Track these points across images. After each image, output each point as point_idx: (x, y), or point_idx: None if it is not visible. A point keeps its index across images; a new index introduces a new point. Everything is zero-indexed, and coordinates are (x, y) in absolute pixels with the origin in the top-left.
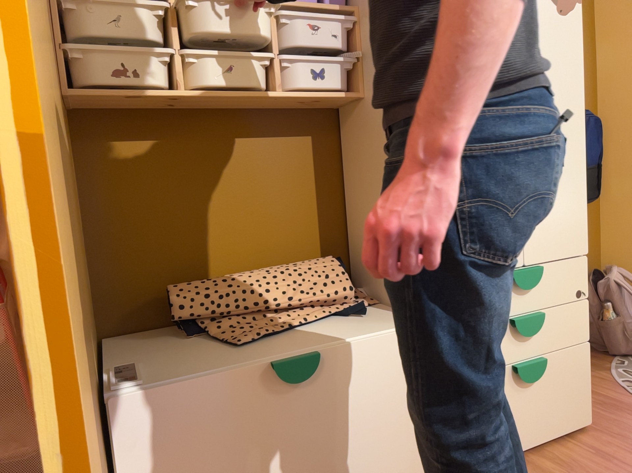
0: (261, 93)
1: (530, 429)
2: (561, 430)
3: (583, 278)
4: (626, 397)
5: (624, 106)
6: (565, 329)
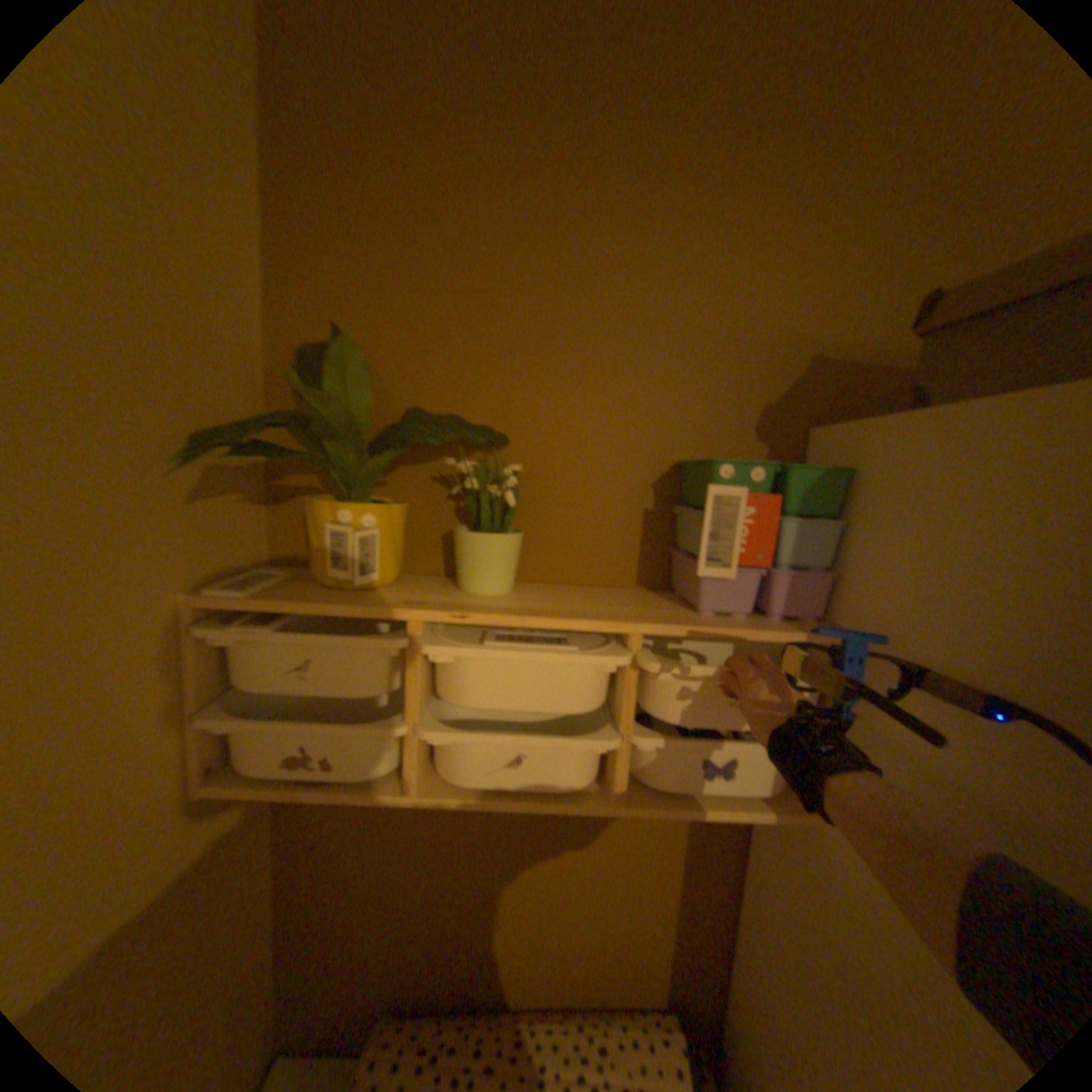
0: (576, 808)
1: None
2: None
3: None
4: None
5: None
6: None
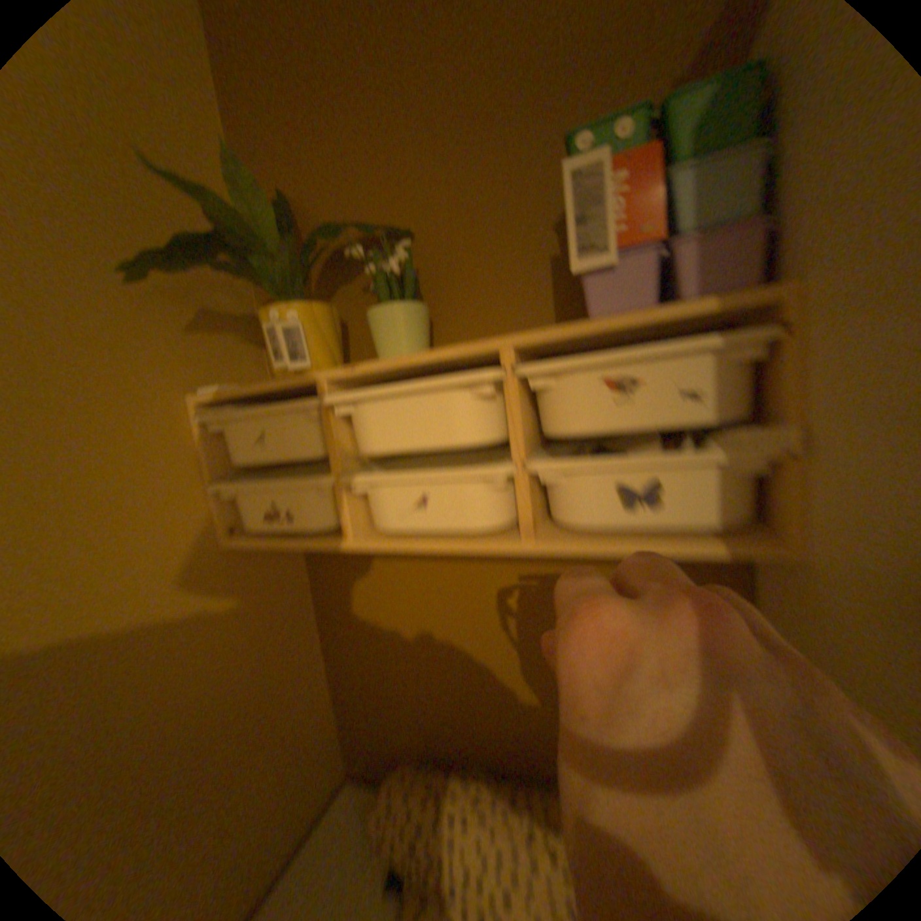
0: (483, 548)
1: None
2: None
3: None
4: None
5: None
6: None
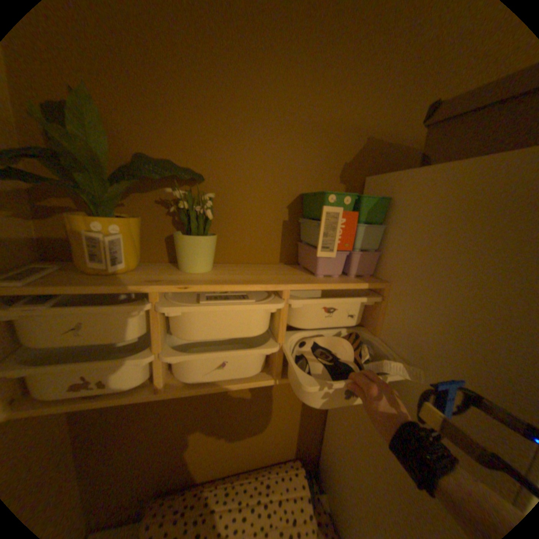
0: (255, 383)
1: None
2: None
3: None
4: None
5: None
6: None
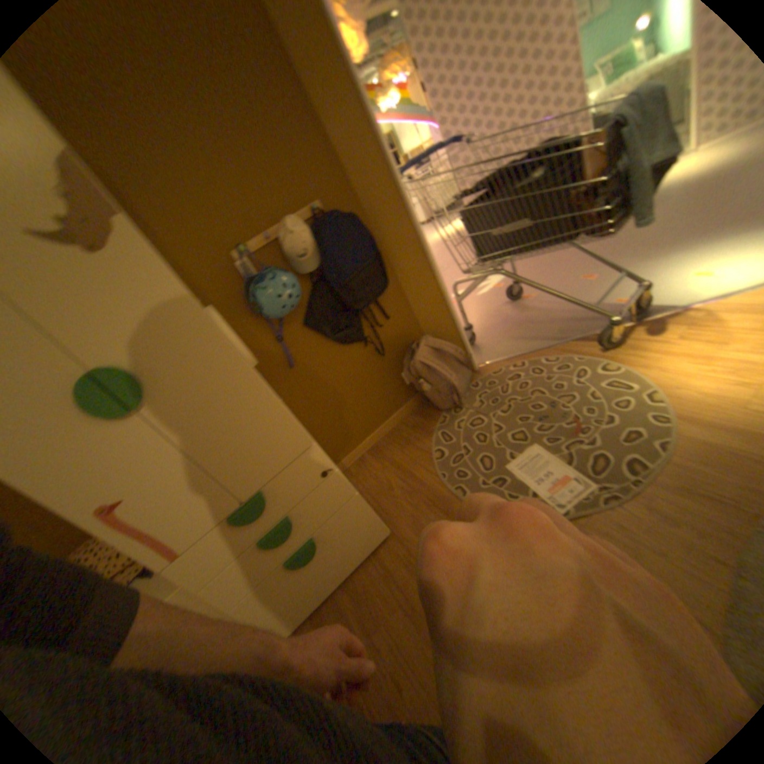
0: None
1: (330, 577)
2: (362, 557)
3: (323, 461)
4: (429, 479)
5: (379, 182)
6: (324, 504)
